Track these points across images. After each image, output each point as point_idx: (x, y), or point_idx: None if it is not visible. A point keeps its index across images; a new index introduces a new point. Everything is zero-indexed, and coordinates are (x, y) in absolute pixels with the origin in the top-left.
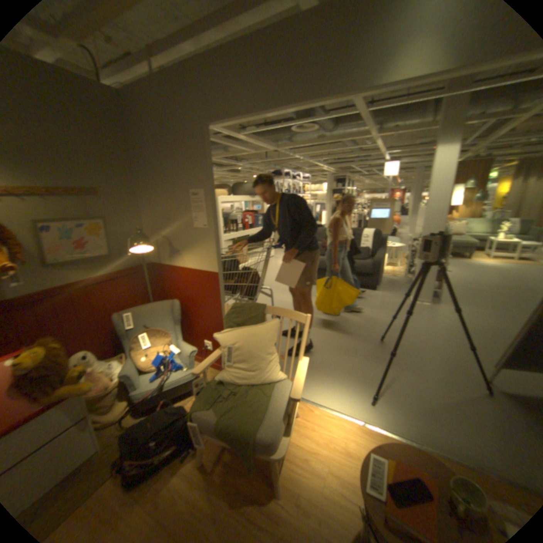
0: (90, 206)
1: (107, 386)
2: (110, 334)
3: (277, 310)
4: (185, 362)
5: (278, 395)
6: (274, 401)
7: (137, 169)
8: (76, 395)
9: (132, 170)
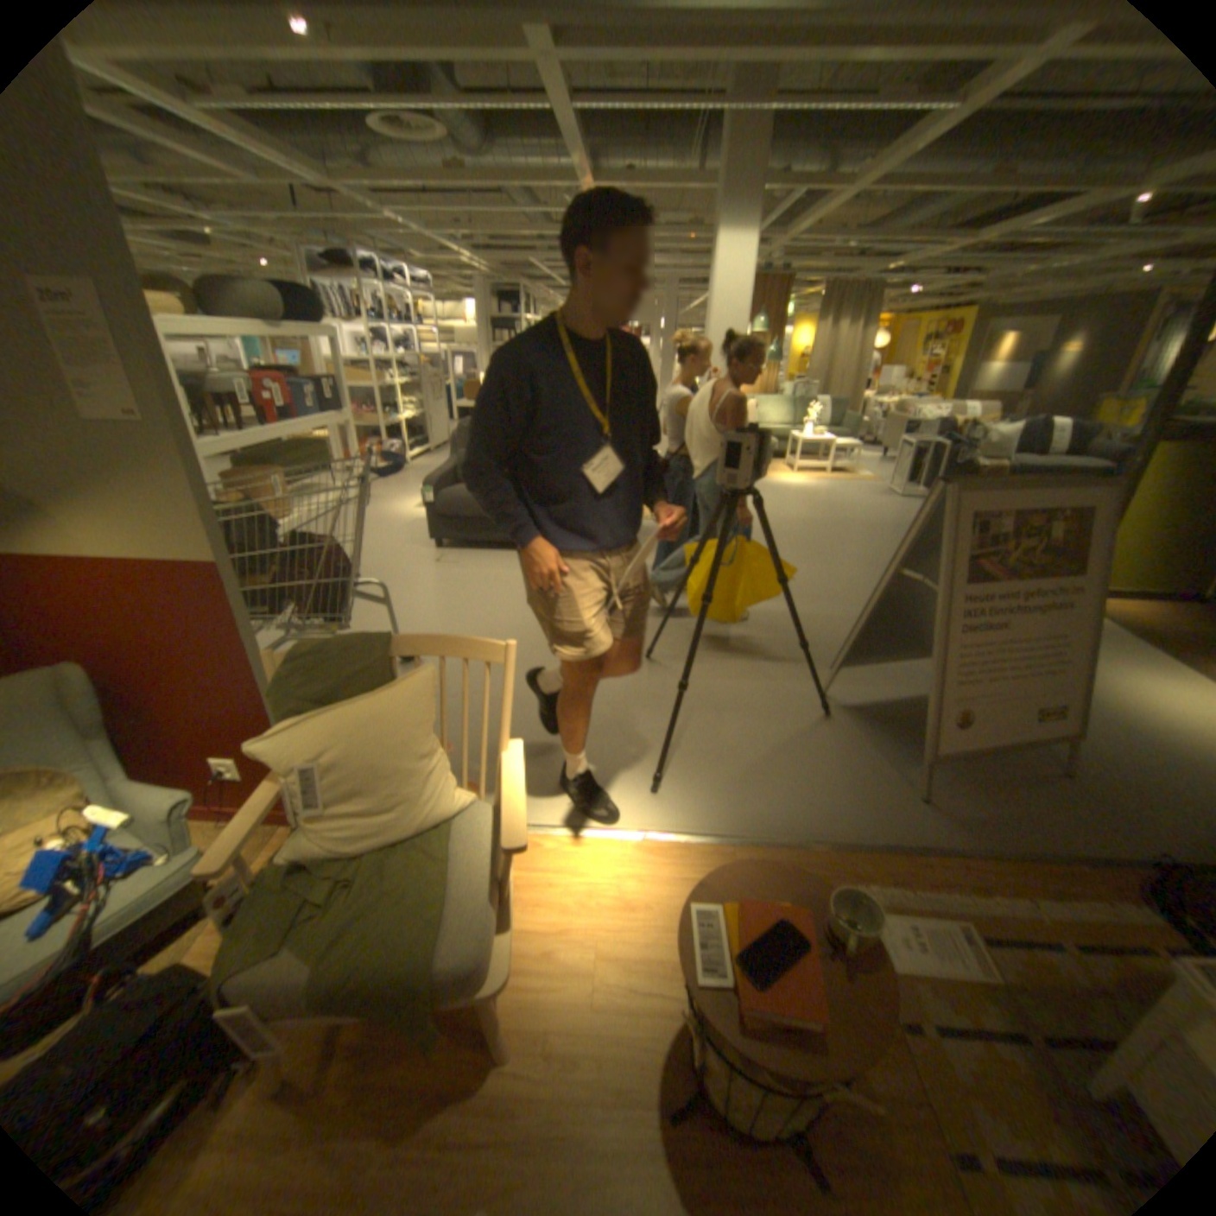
0: None
1: None
2: None
3: (427, 642)
4: (159, 838)
5: (465, 846)
6: (460, 864)
7: None
8: None
9: None
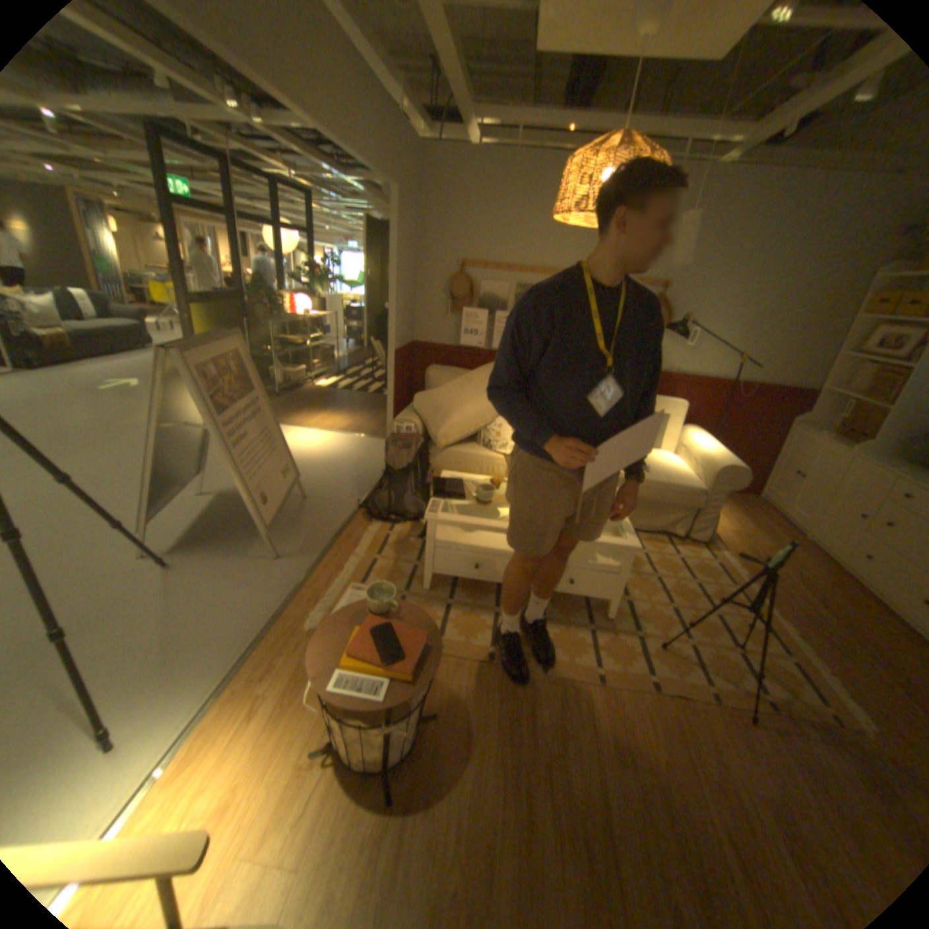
0: None
1: None
2: None
3: None
4: None
5: None
6: None
7: None
8: None
9: None
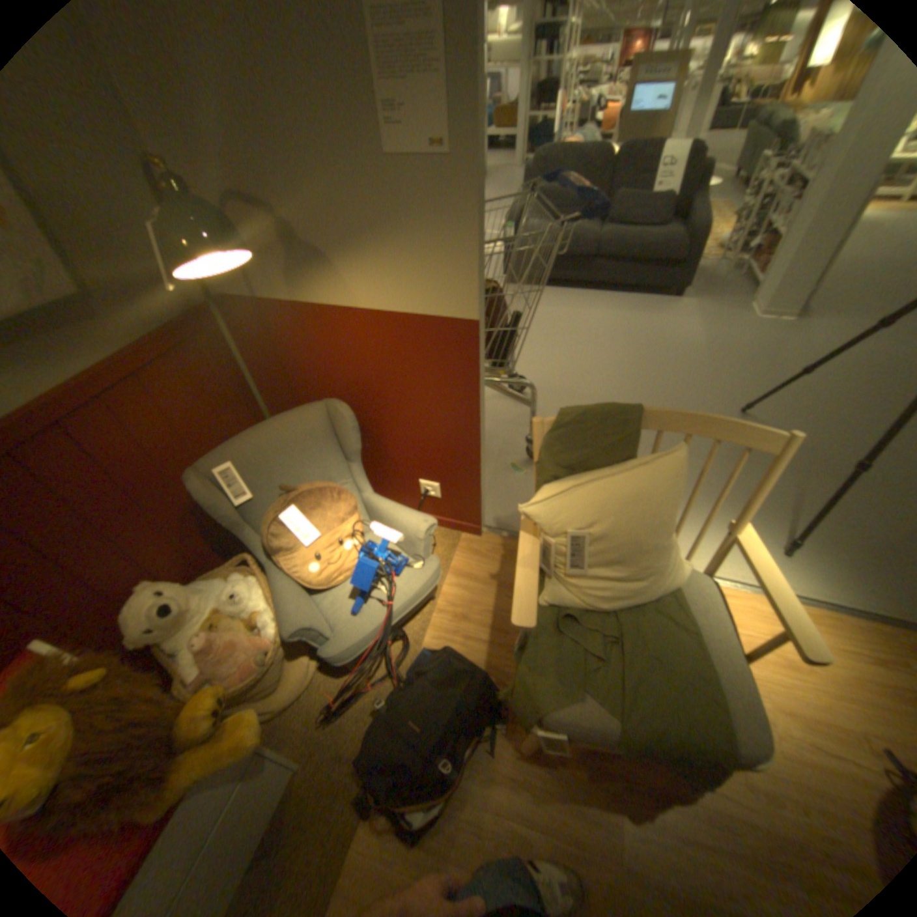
0: None
1: (258, 645)
2: (189, 512)
3: (683, 419)
4: (416, 548)
5: (707, 619)
6: (711, 638)
7: None
8: (237, 761)
9: None
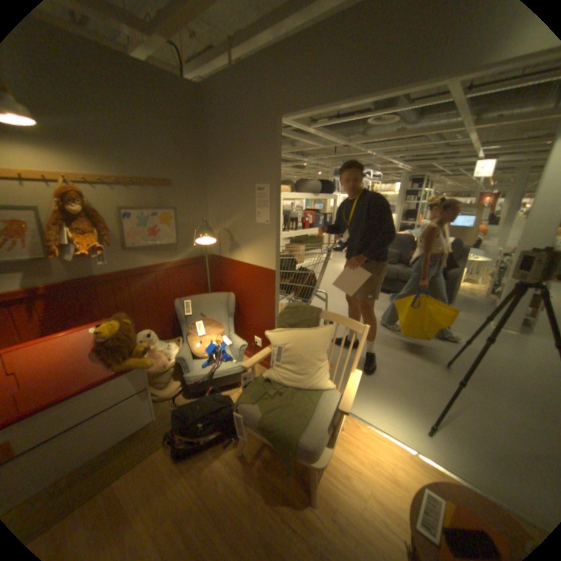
0: (166, 196)
1: (166, 364)
2: (172, 317)
3: (333, 316)
4: (236, 354)
5: (325, 404)
6: (321, 410)
7: (208, 163)
8: (142, 368)
9: (204, 163)
